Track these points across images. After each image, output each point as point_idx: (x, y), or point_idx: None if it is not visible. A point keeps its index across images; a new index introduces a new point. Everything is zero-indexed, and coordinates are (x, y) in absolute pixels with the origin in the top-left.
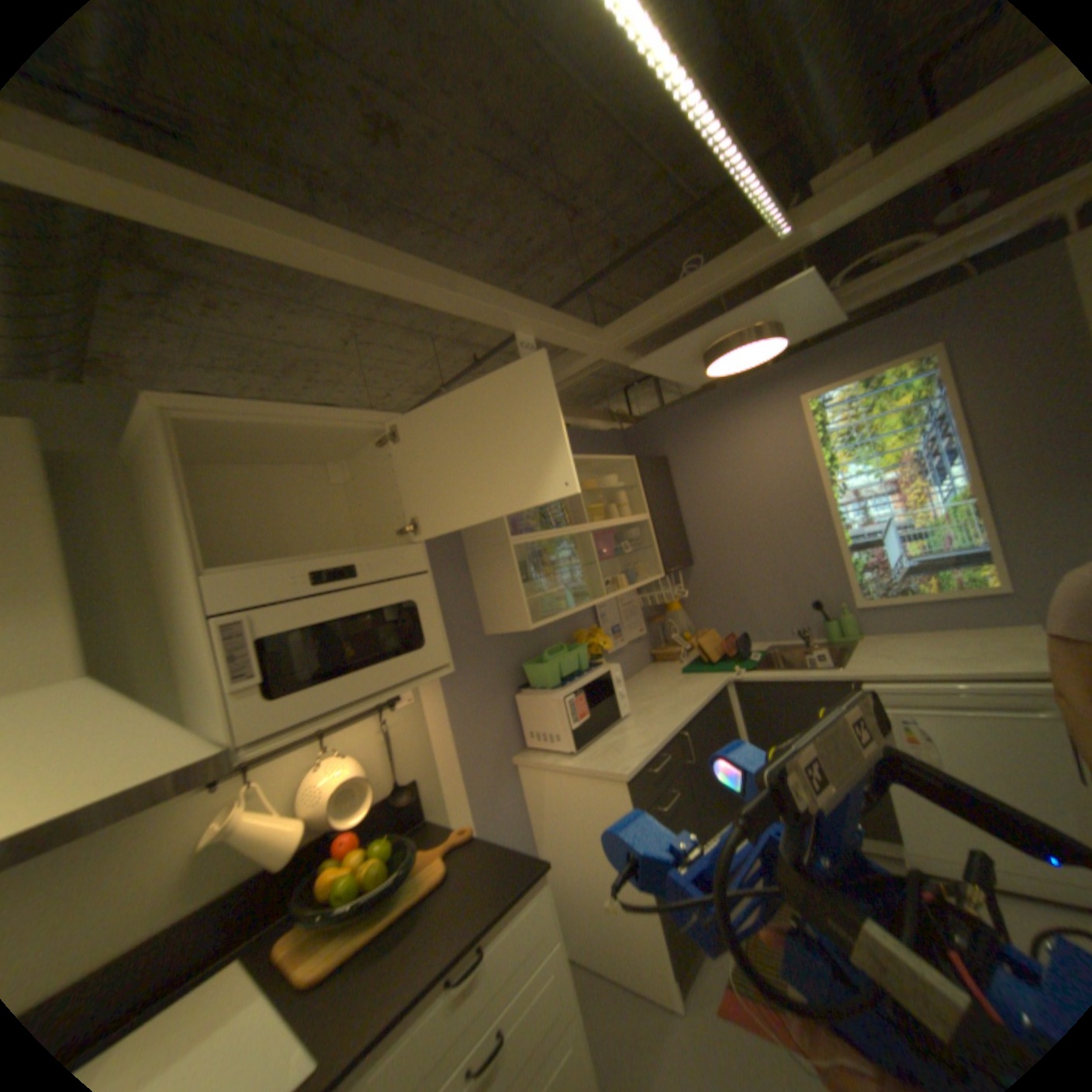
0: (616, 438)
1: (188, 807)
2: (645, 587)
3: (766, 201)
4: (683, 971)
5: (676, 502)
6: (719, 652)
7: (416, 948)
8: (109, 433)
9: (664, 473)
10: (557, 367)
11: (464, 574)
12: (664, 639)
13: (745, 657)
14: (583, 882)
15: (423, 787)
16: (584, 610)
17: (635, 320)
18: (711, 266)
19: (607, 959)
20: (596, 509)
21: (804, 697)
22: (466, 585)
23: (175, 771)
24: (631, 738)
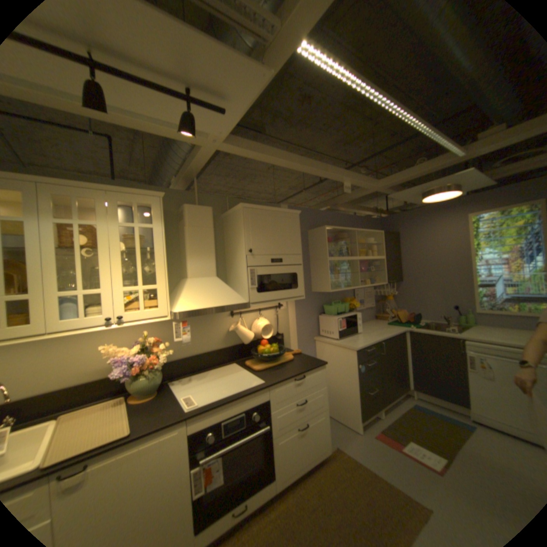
0: (377, 221)
1: (226, 321)
2: (379, 287)
3: (453, 146)
4: (366, 426)
5: (400, 253)
6: (407, 320)
7: (287, 371)
8: (219, 210)
9: (397, 240)
10: (357, 193)
11: (308, 269)
12: (383, 311)
13: (418, 324)
14: (333, 386)
15: (285, 337)
16: (350, 291)
17: (393, 179)
18: (430, 162)
19: (338, 414)
20: (363, 252)
21: (440, 343)
22: (308, 273)
23: (240, 305)
24: (361, 340)
